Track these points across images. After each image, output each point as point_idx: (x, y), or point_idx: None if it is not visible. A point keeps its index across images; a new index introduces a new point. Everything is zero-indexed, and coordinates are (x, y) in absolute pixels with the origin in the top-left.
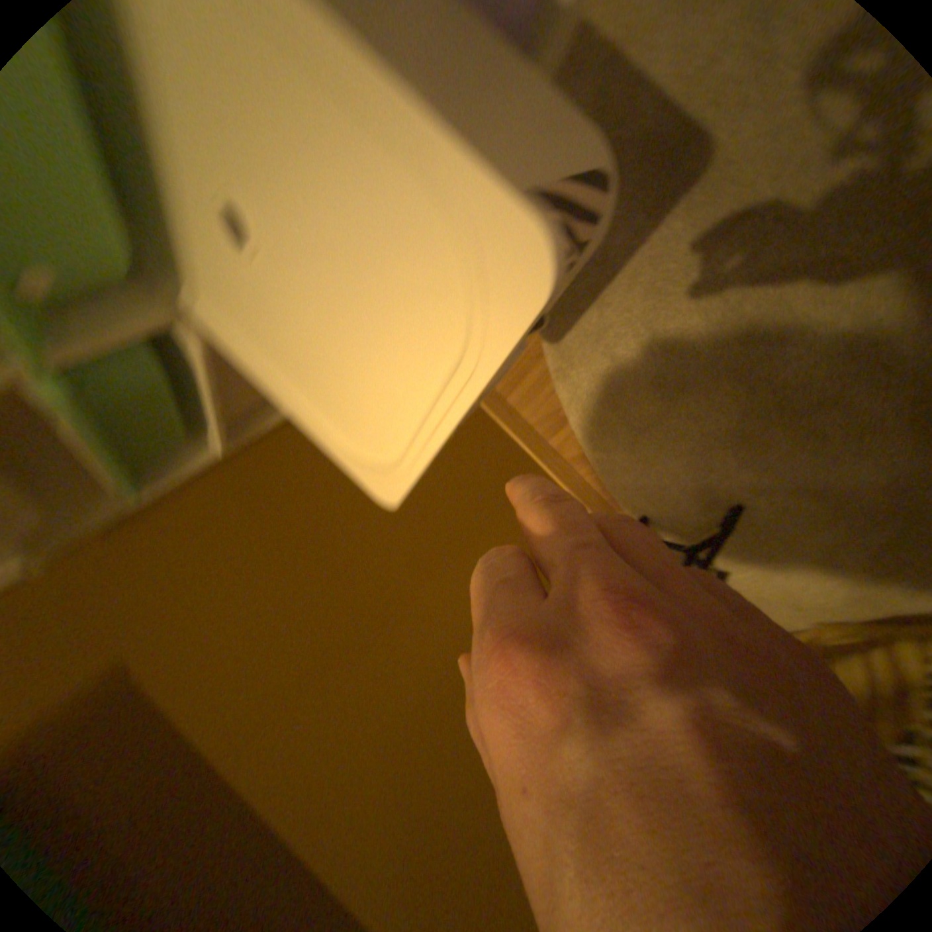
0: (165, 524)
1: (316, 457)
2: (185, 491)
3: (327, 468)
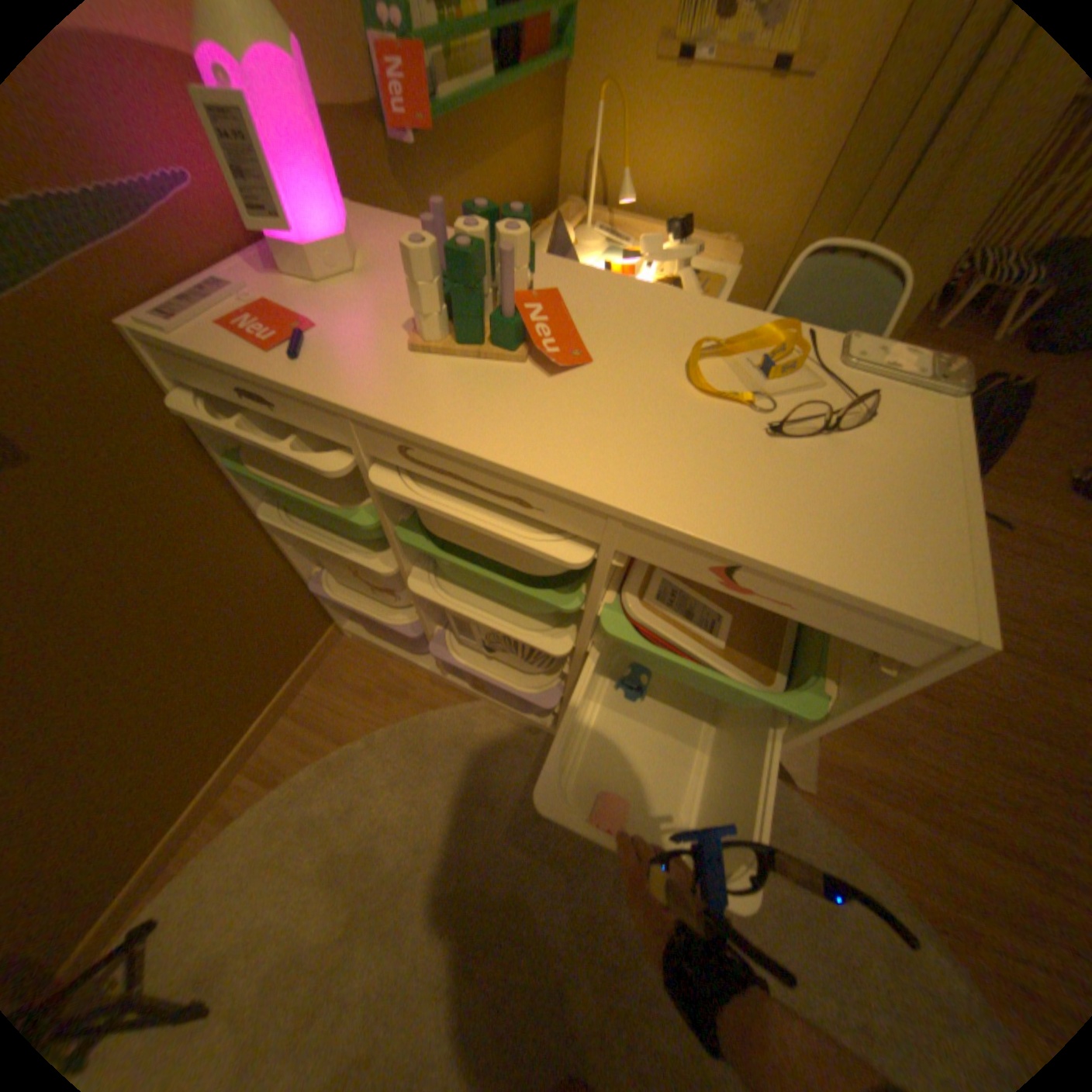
0: (196, 464)
1: (245, 570)
2: (226, 475)
3: (234, 581)
